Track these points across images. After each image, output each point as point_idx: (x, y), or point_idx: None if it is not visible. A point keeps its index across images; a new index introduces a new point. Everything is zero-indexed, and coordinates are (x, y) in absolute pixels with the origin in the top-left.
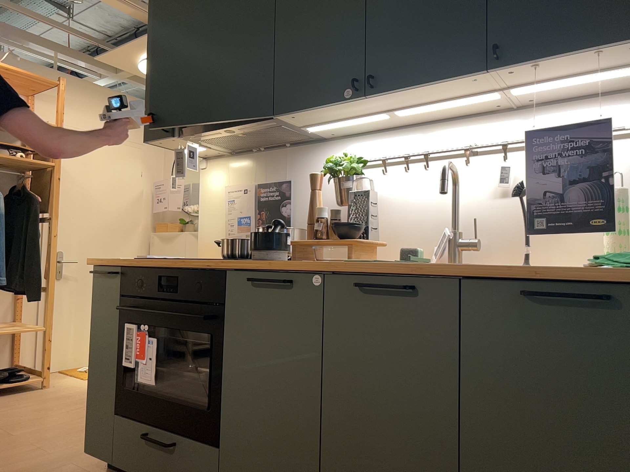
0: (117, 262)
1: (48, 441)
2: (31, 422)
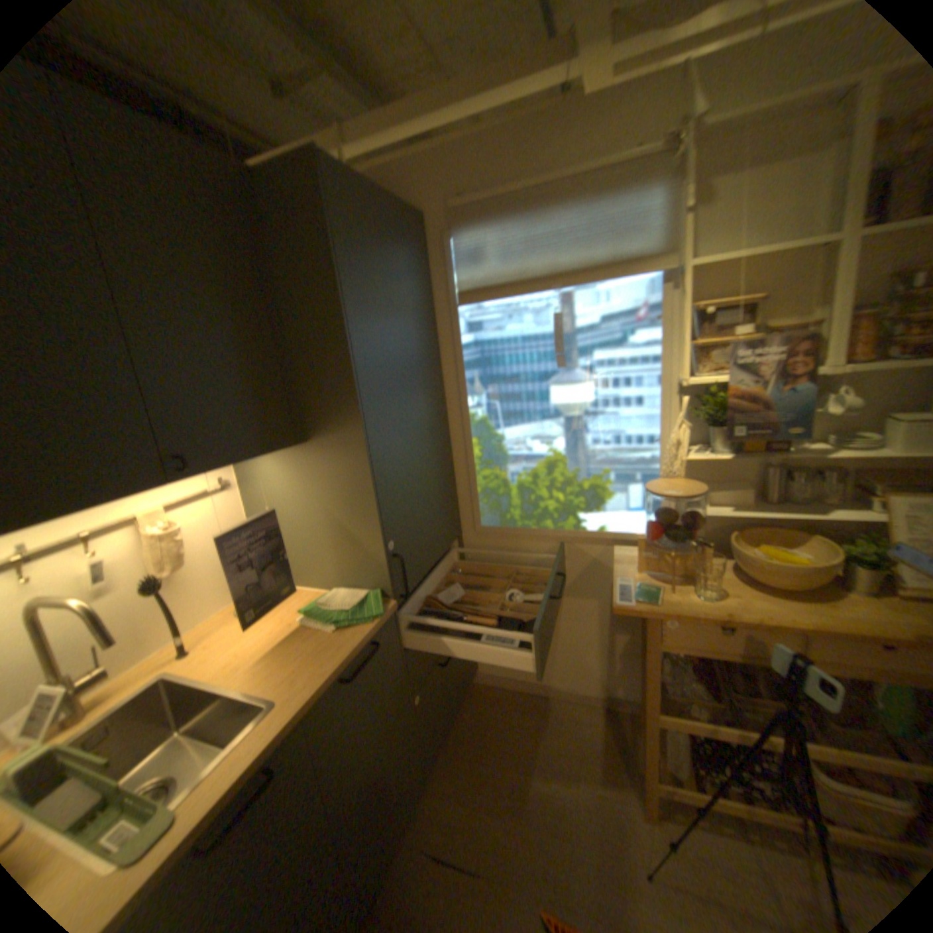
0: None
1: None
2: None
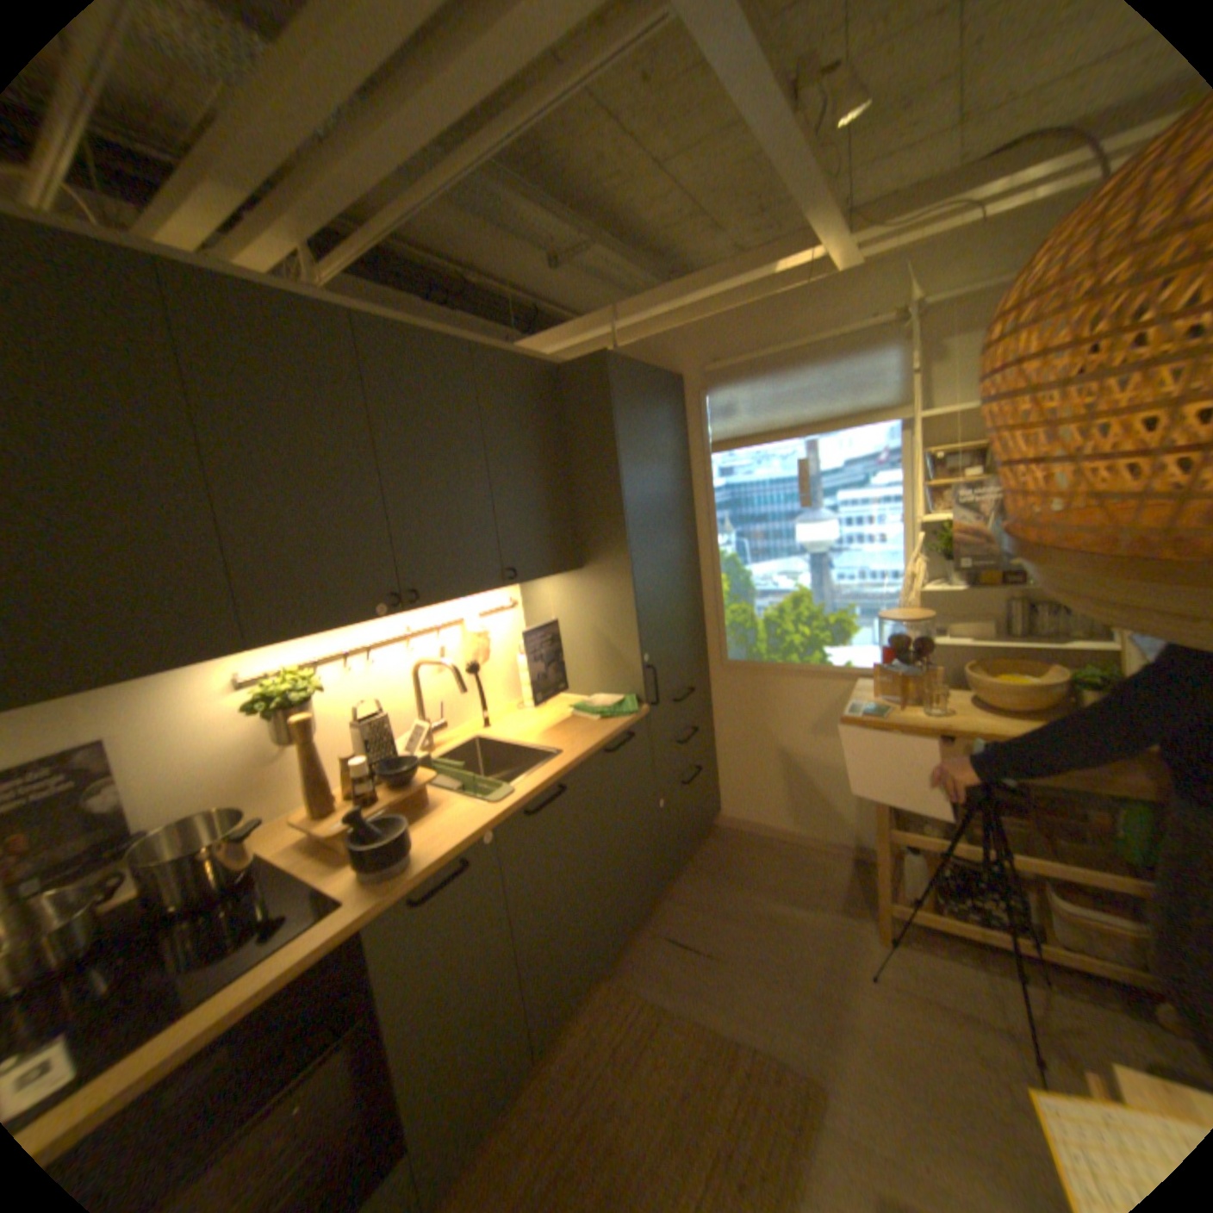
0: None
1: None
2: None
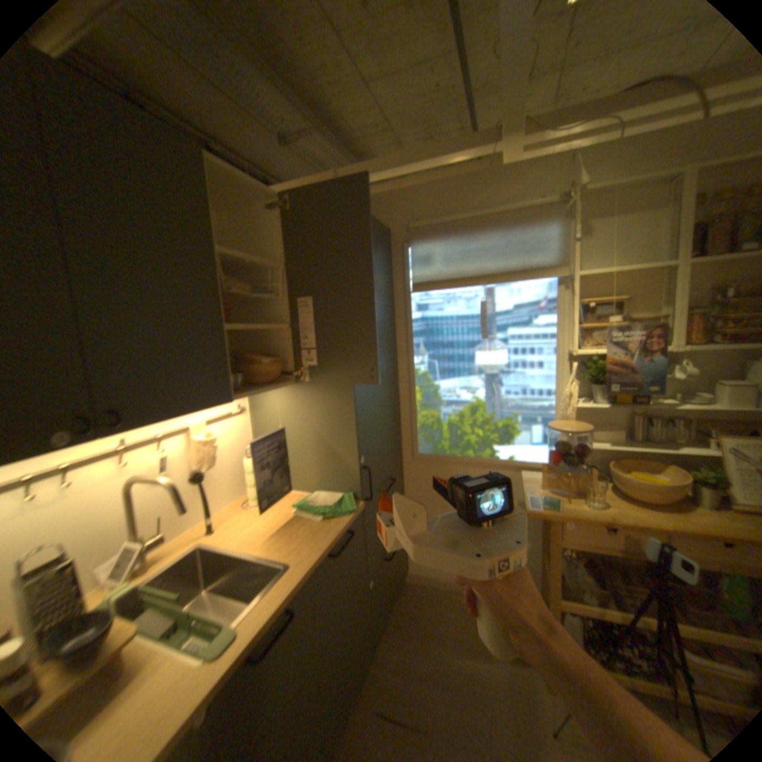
0: None
1: None
2: None
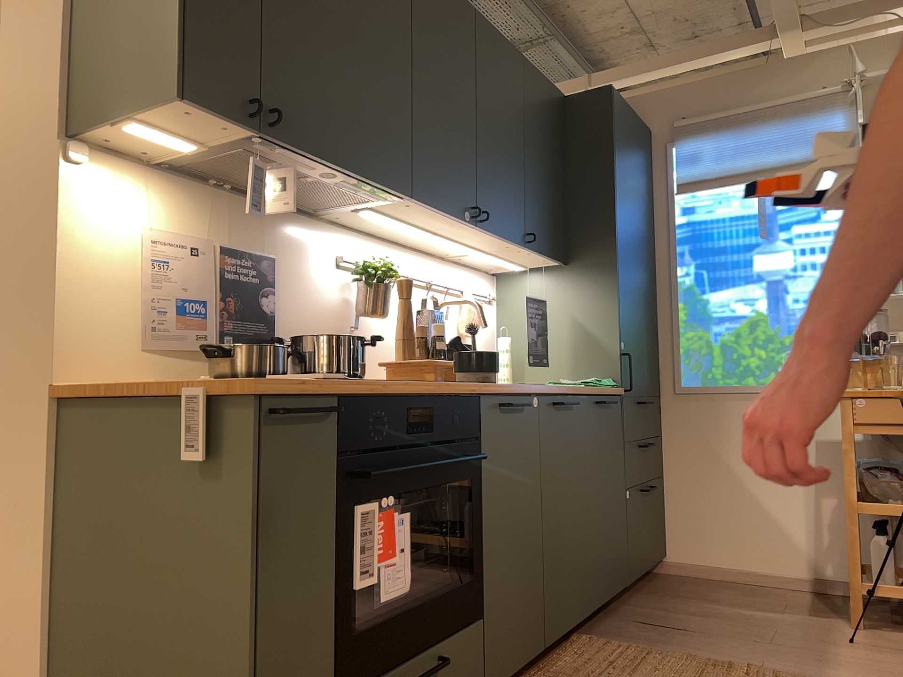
0: (340, 386)
1: None
2: None
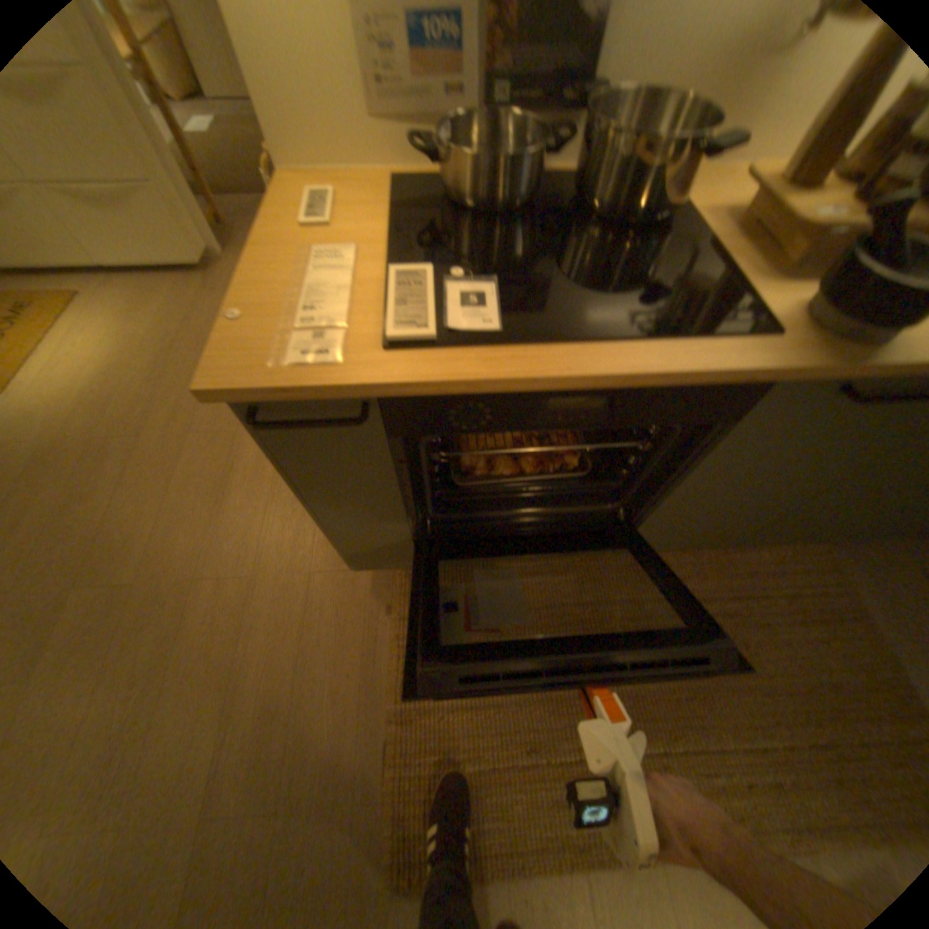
0: (369, 392)
1: (201, 556)
2: (103, 541)
